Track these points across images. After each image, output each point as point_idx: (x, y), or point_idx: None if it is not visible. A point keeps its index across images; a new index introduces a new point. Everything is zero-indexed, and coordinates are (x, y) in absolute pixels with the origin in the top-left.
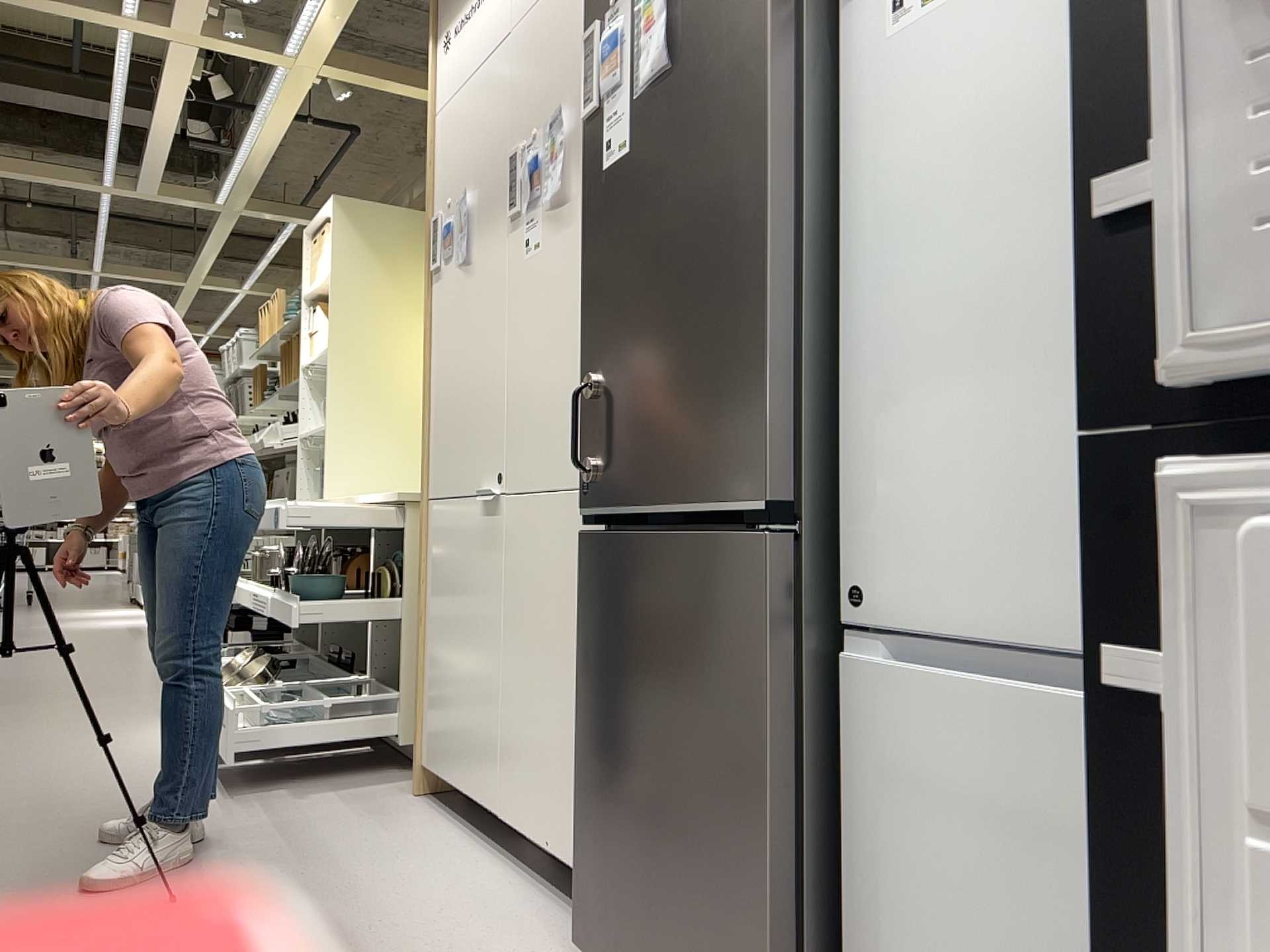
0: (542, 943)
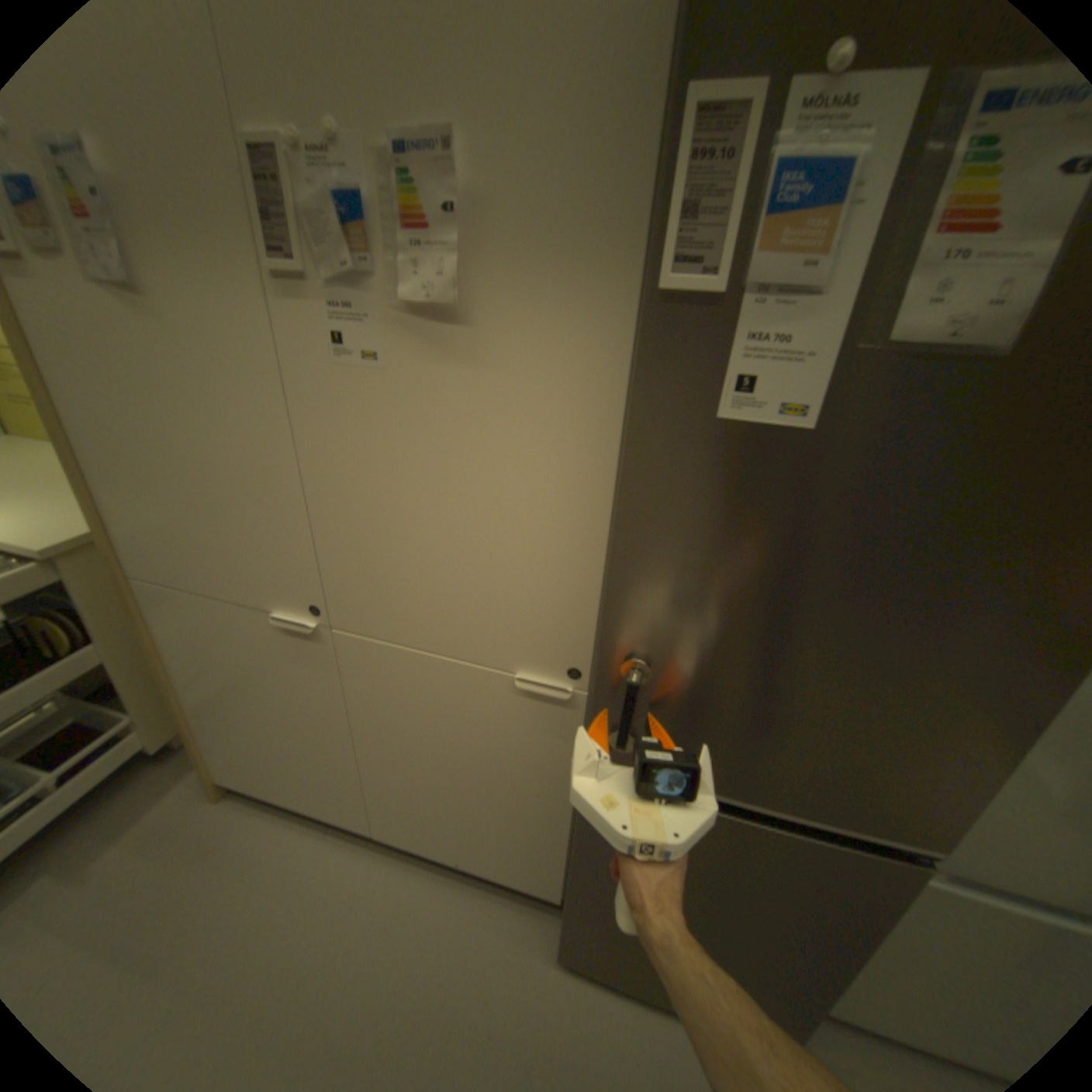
0: (508, 951)
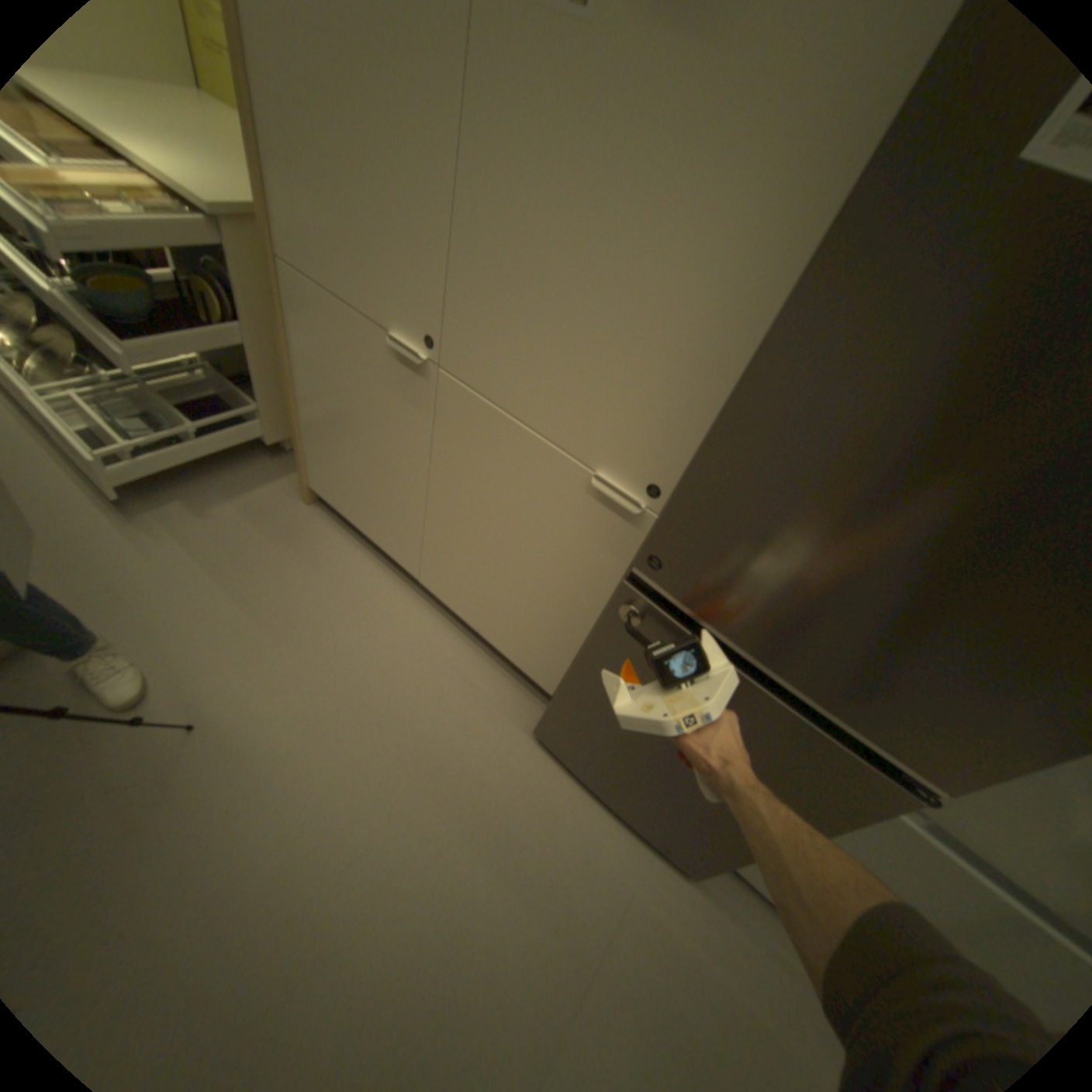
0: (499, 708)
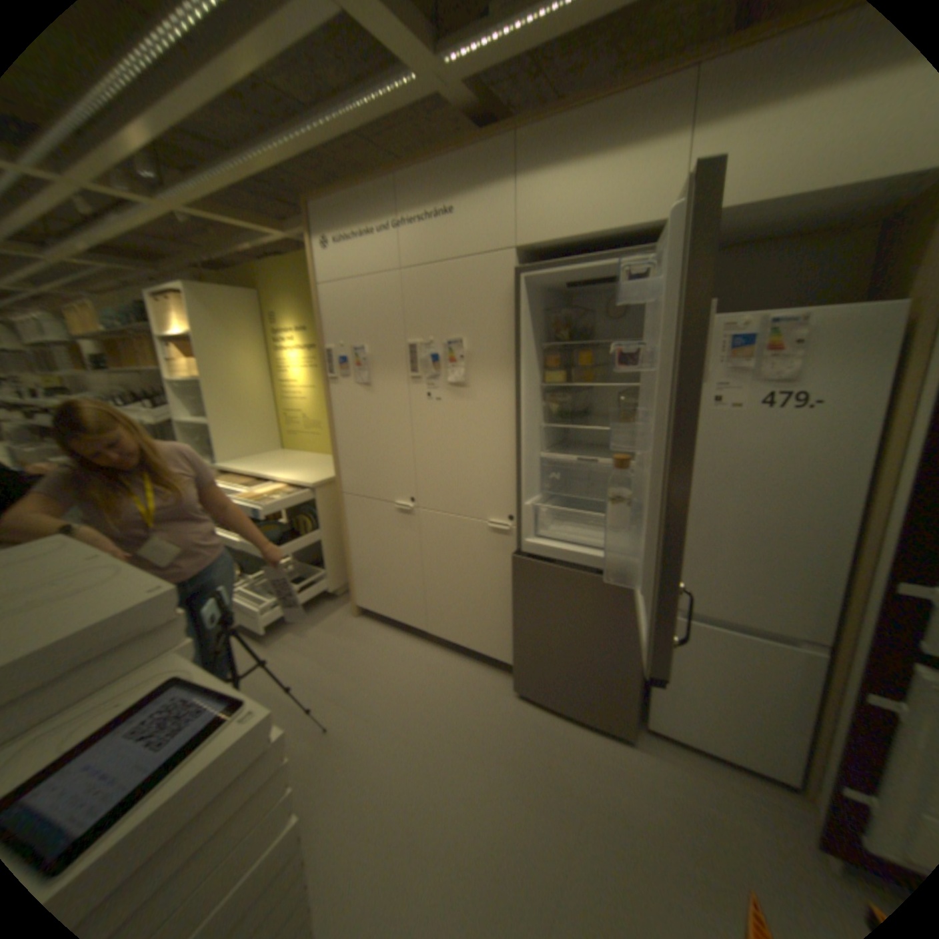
0: (489, 687)
